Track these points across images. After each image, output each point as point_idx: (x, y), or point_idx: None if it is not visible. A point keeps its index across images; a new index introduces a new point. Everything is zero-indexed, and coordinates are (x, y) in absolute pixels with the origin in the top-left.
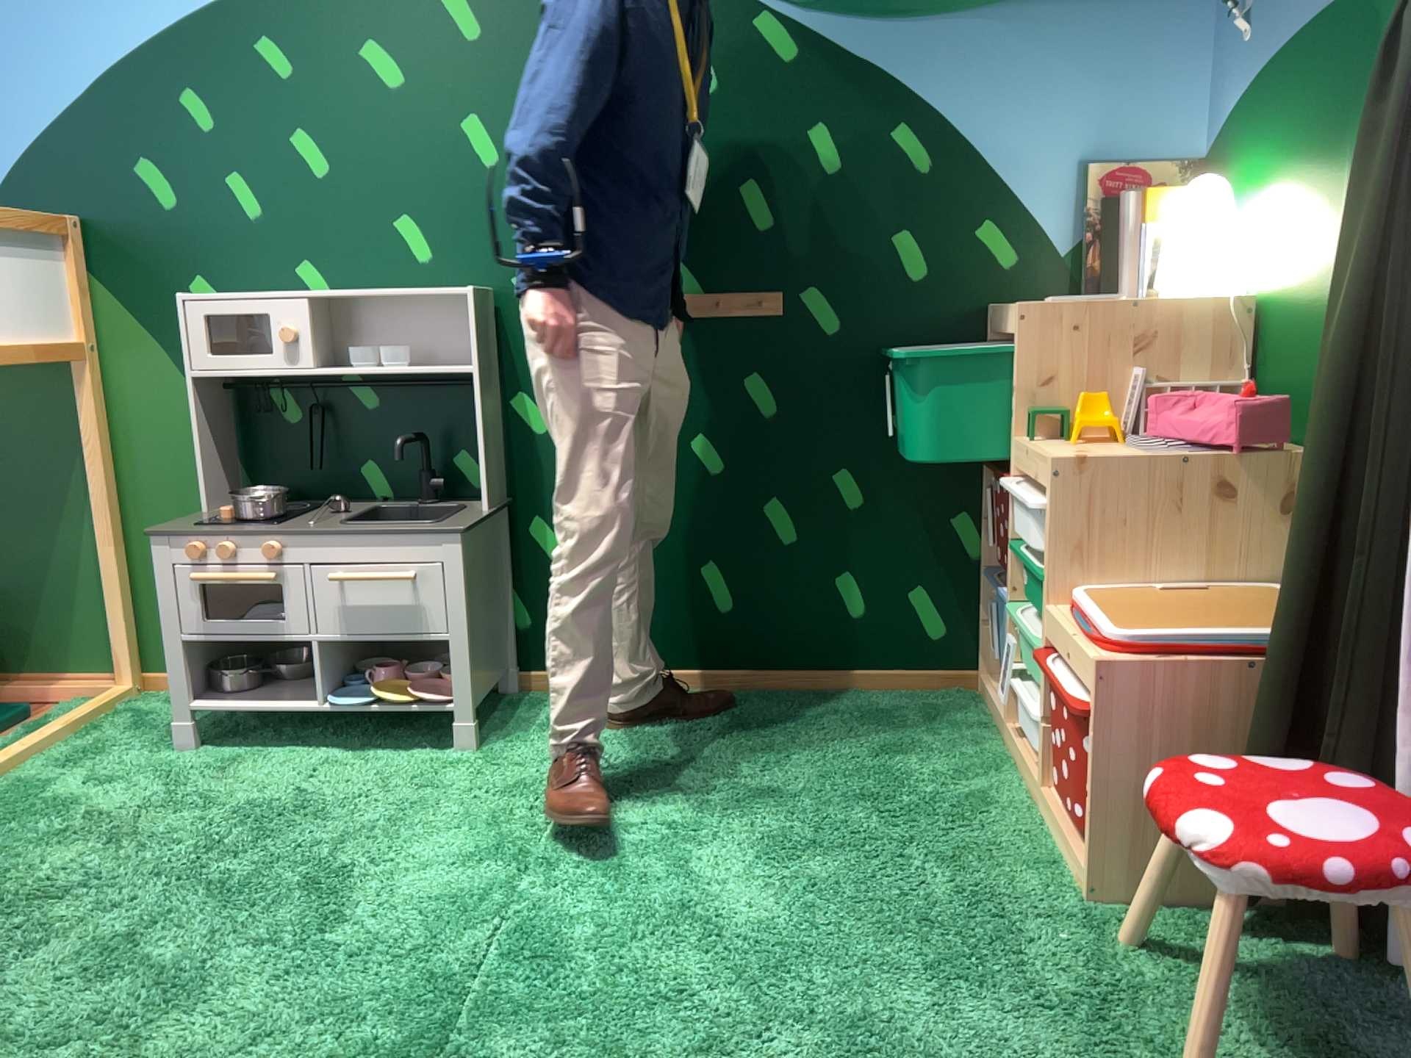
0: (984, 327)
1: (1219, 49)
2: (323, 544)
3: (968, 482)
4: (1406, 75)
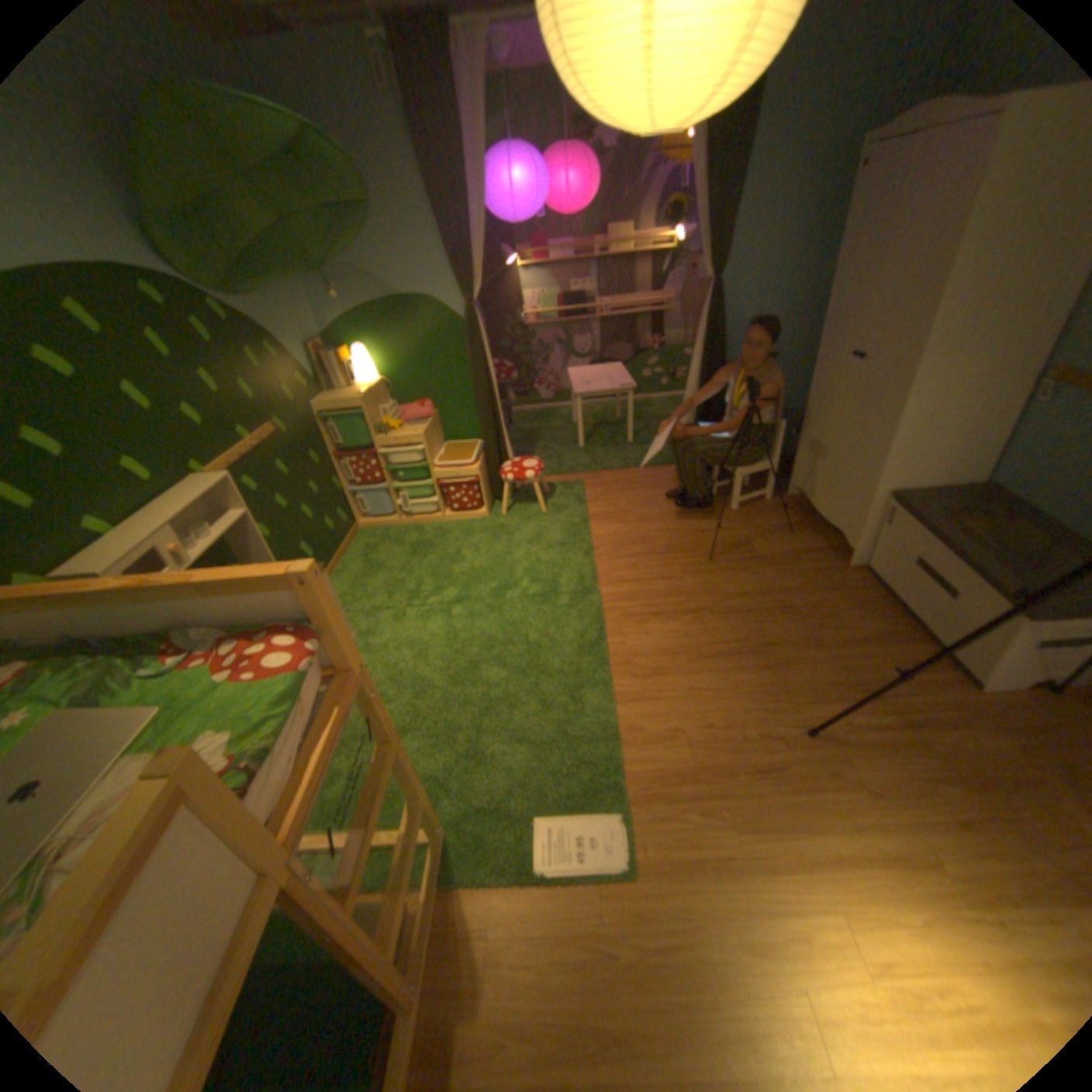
0: (311, 412)
1: (313, 299)
2: None
3: (328, 467)
4: (470, 329)
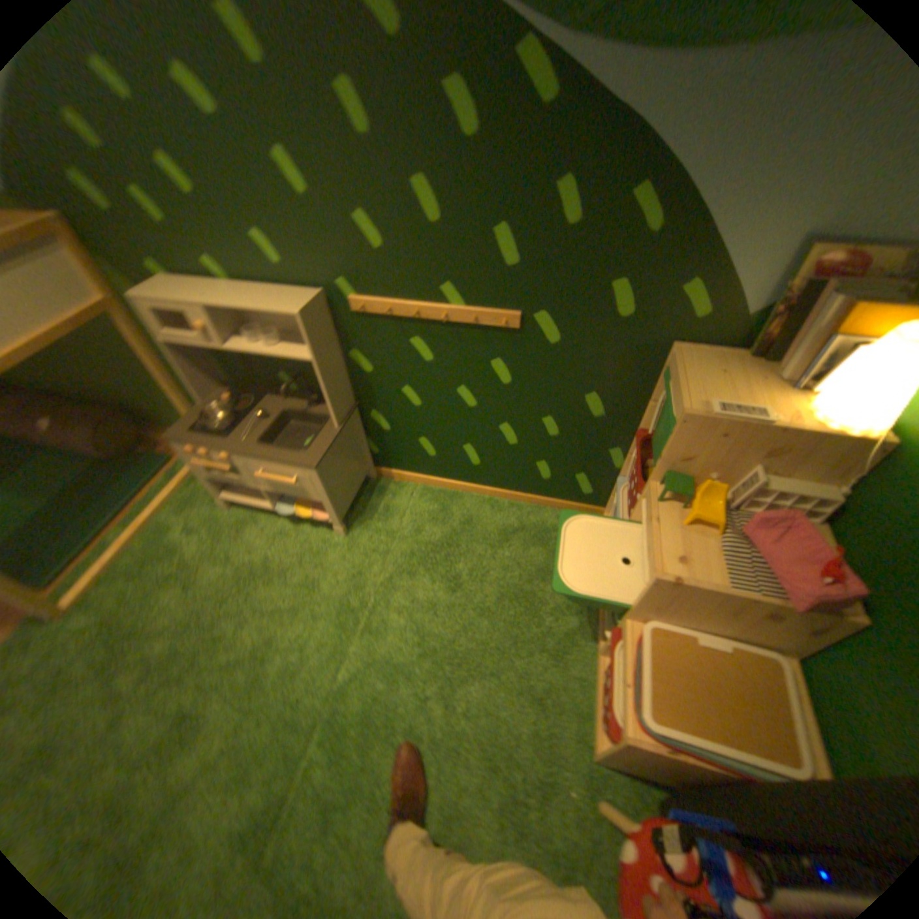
0: (668, 358)
1: None
2: (249, 457)
3: (626, 438)
4: None
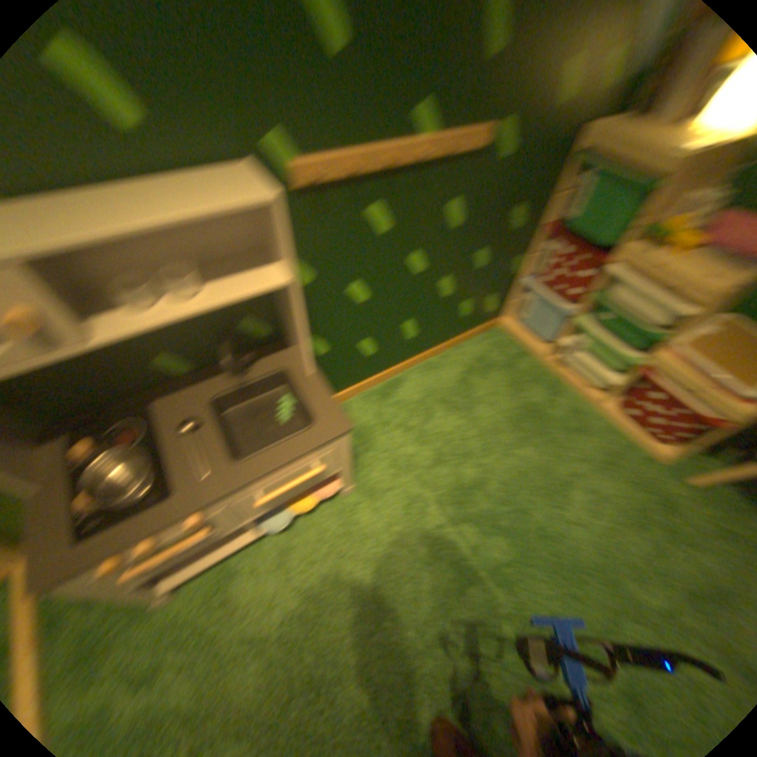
0: (583, 140)
1: None
2: (244, 488)
3: (532, 239)
4: None
